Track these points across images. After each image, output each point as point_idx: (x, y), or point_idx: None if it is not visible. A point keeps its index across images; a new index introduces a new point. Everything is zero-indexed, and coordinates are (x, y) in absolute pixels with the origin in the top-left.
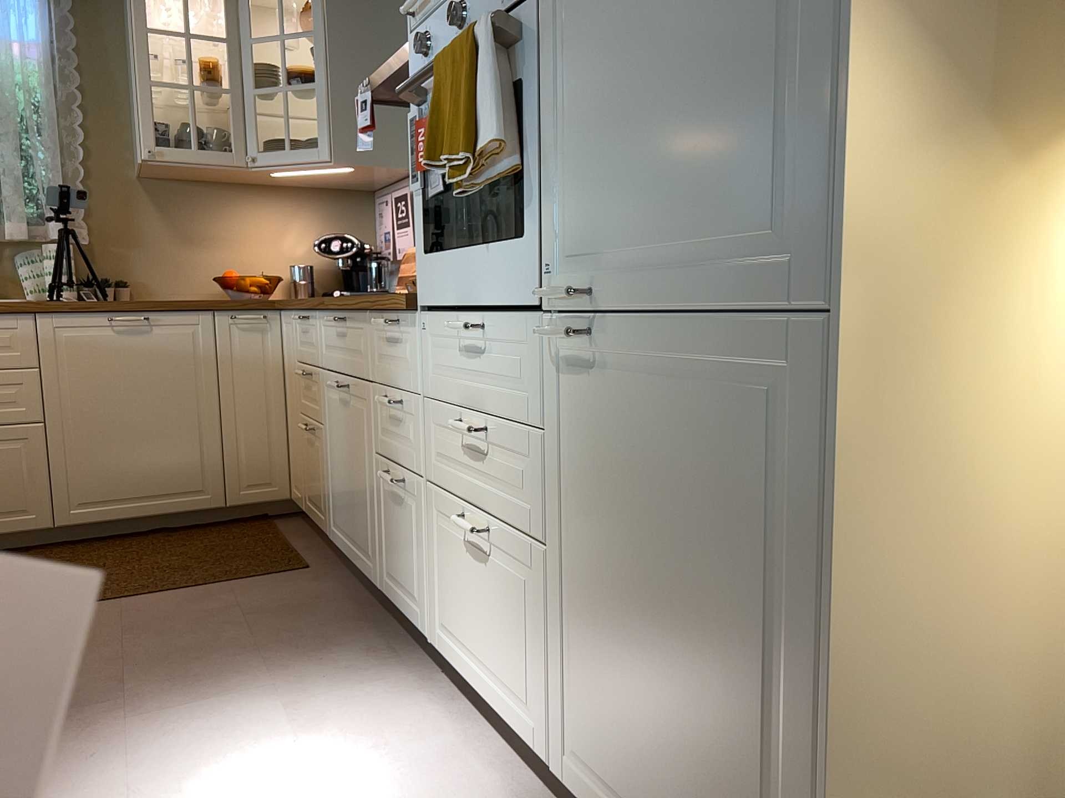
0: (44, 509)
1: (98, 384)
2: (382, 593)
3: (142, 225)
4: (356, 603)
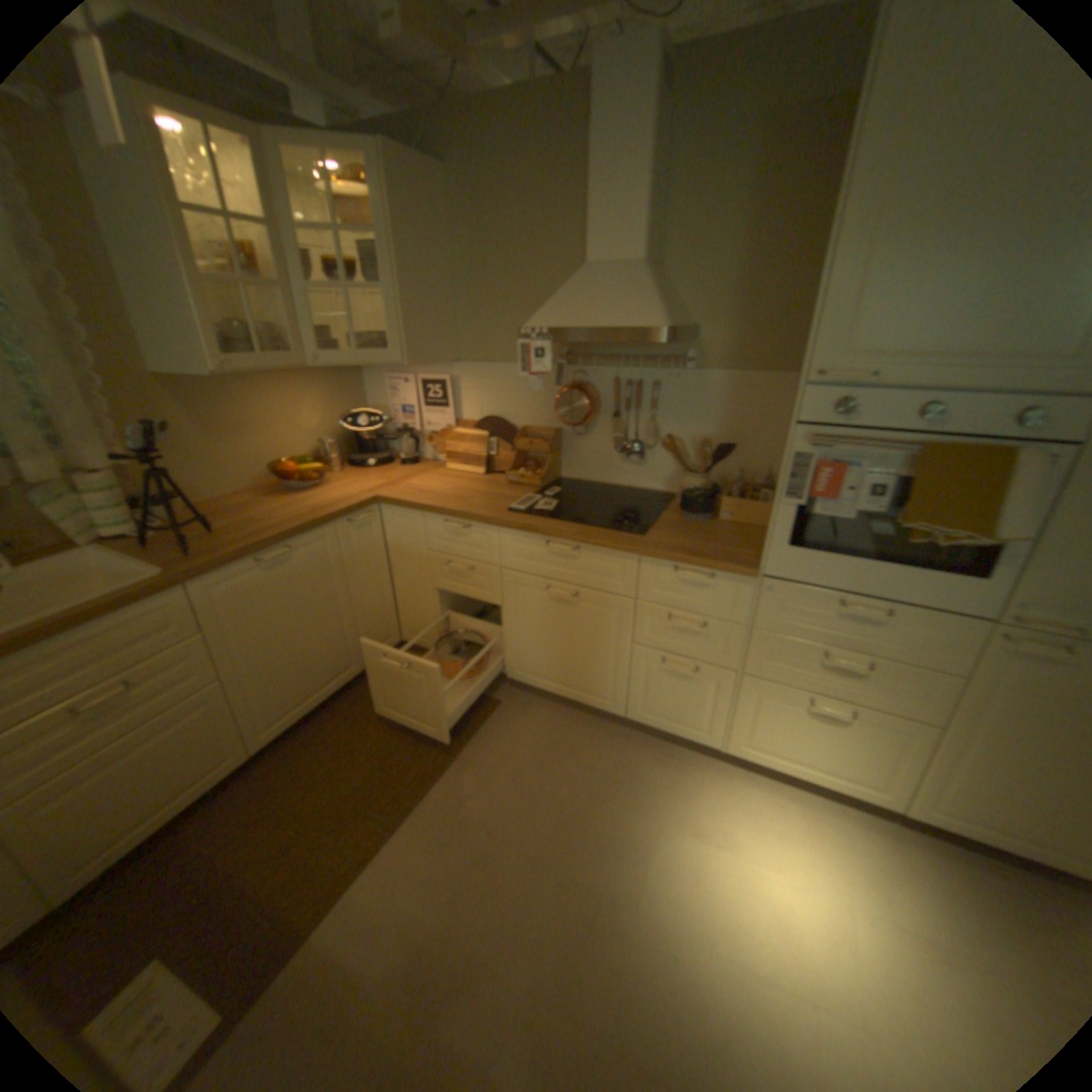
0: (237, 750)
1: (257, 624)
2: (623, 716)
3: (166, 427)
4: (579, 721)
